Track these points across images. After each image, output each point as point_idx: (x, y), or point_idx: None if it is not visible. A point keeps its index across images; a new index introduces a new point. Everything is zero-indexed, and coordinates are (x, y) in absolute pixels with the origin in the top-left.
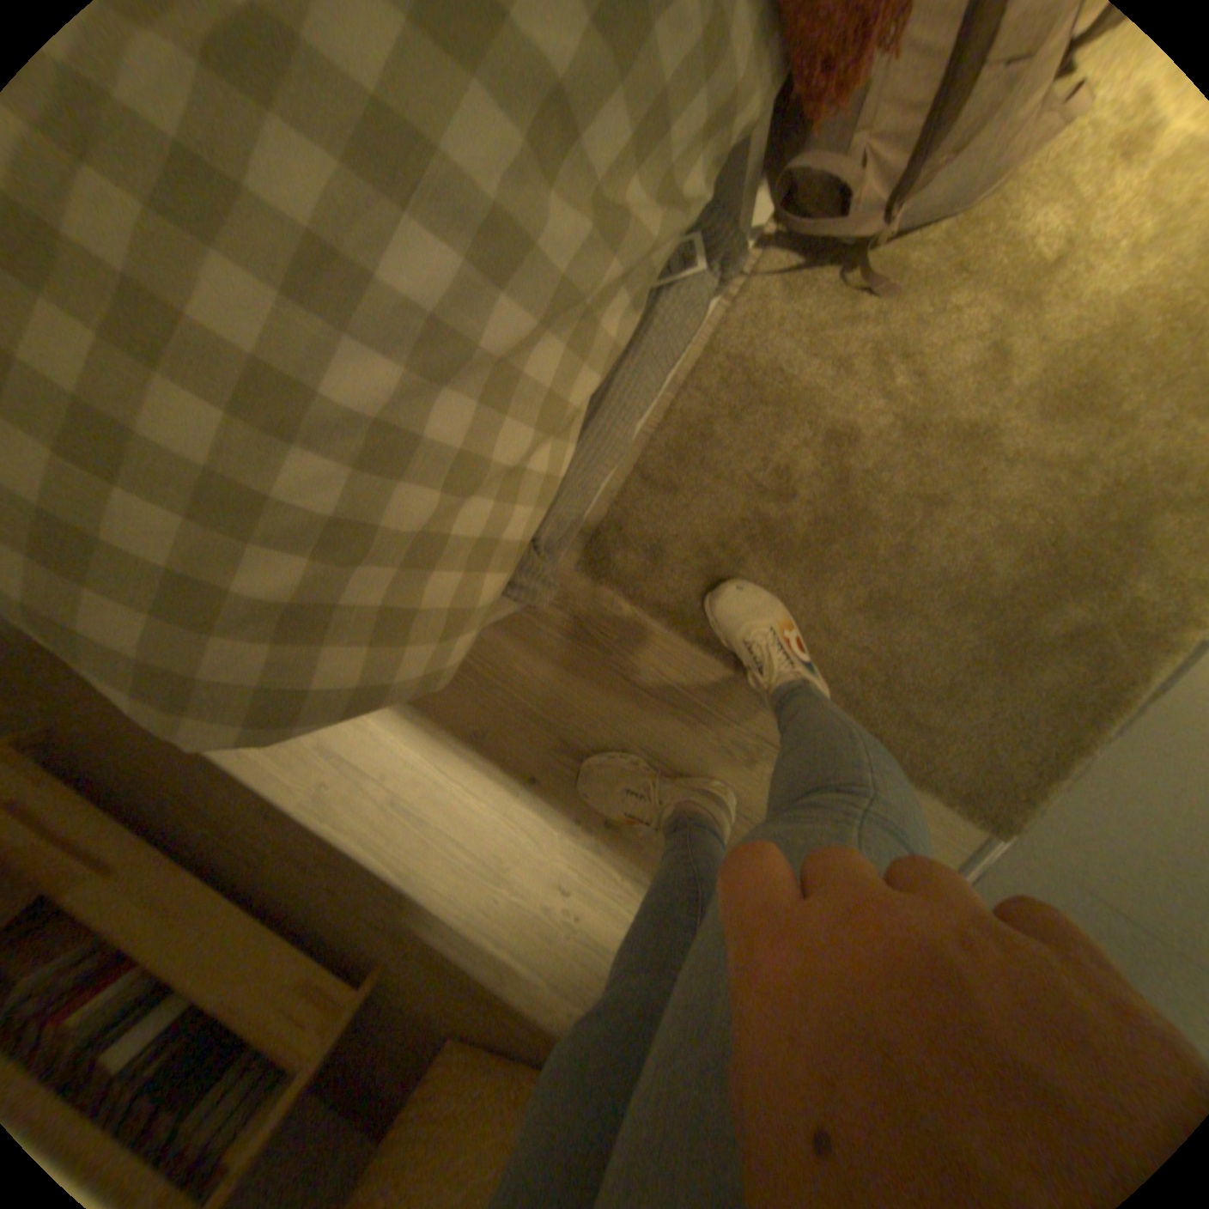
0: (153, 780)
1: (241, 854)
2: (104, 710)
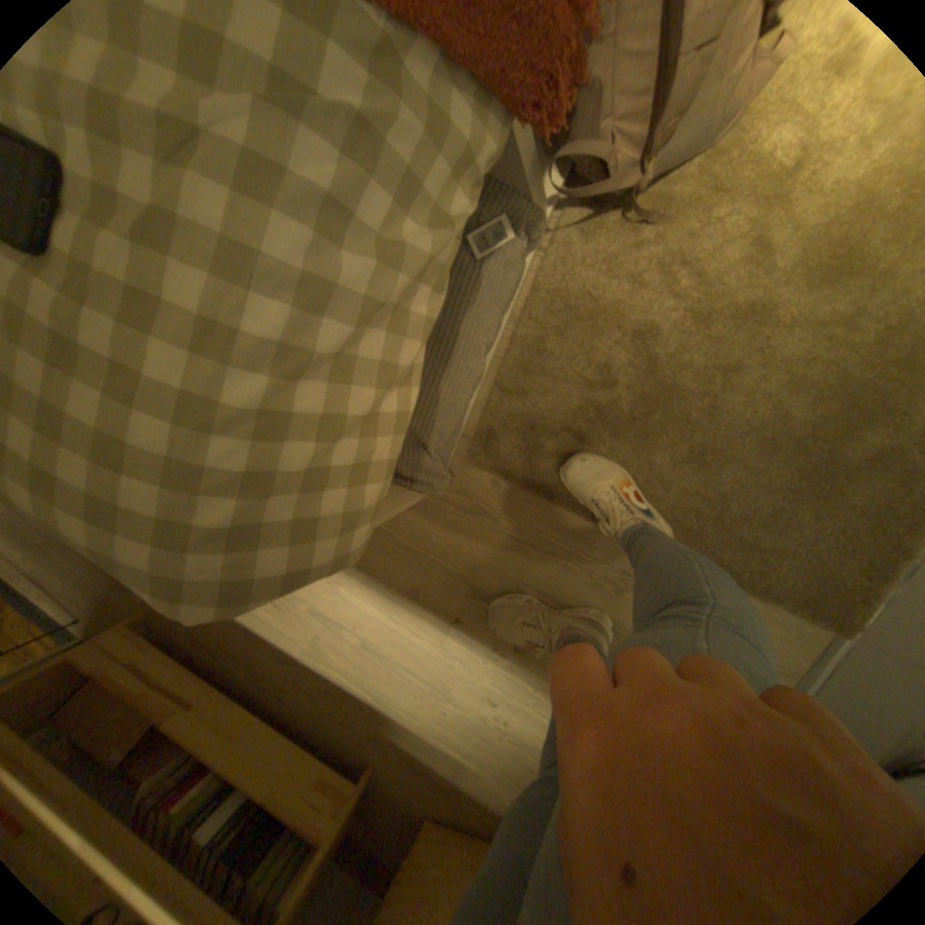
0: (210, 642)
1: (270, 690)
2: None
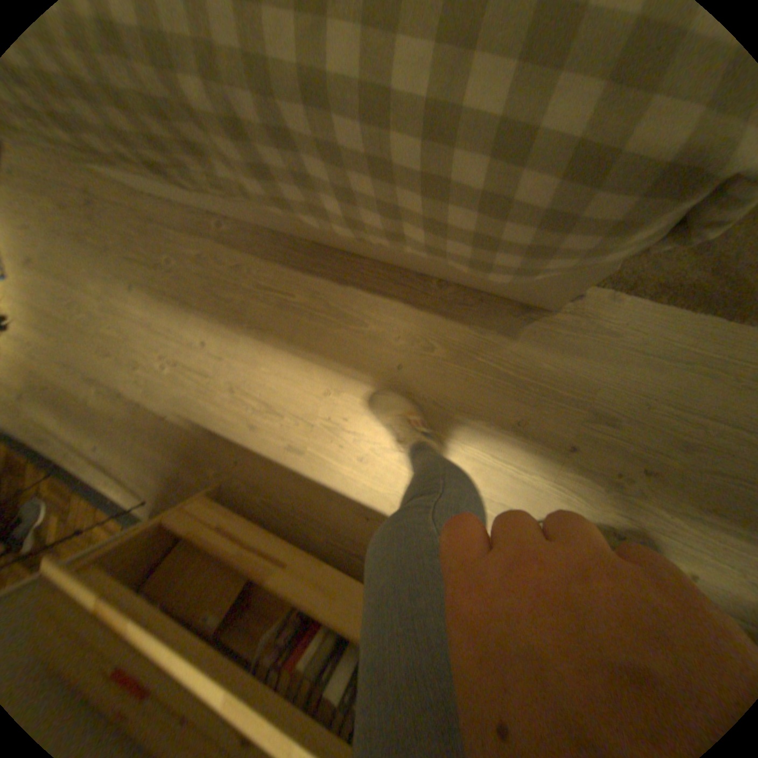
0: (287, 507)
1: (352, 551)
2: (252, 465)
